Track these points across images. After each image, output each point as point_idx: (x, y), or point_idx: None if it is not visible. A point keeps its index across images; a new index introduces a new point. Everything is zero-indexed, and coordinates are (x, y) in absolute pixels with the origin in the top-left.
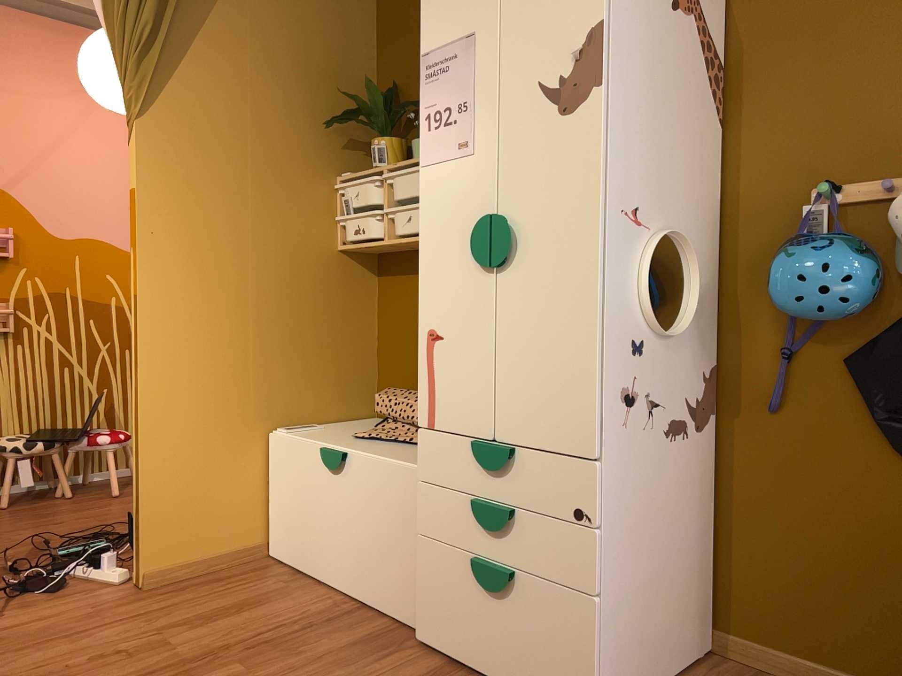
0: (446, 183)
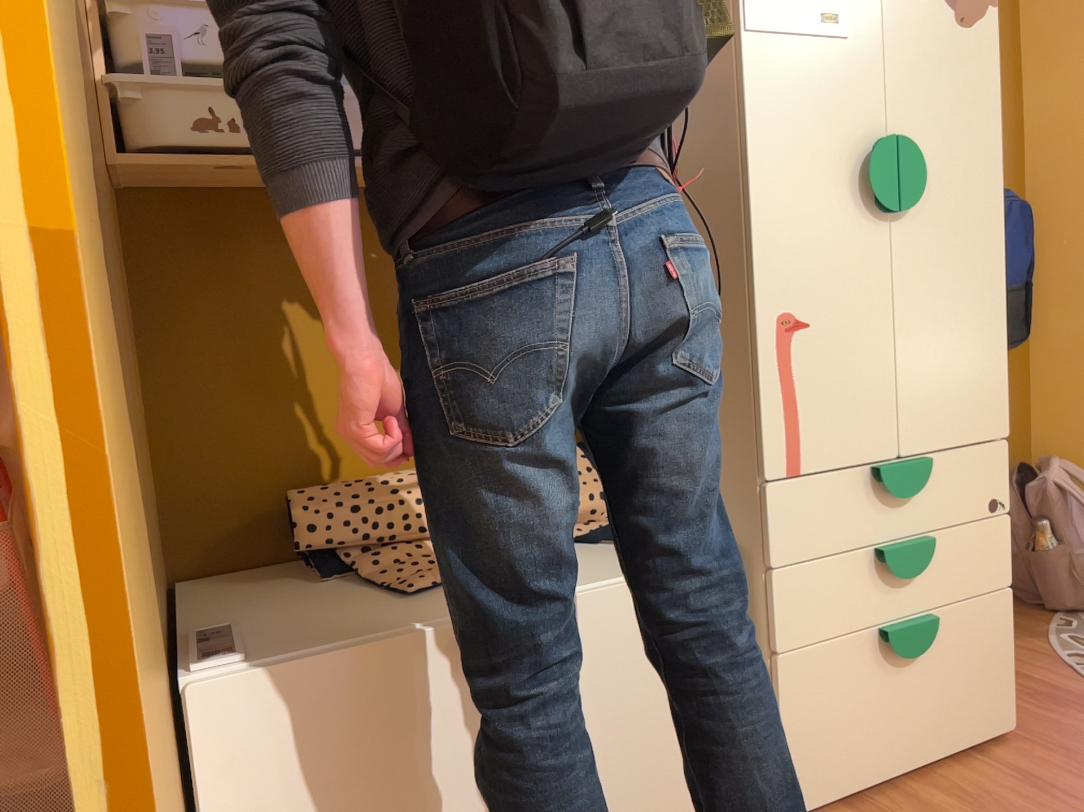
0: (802, 74)
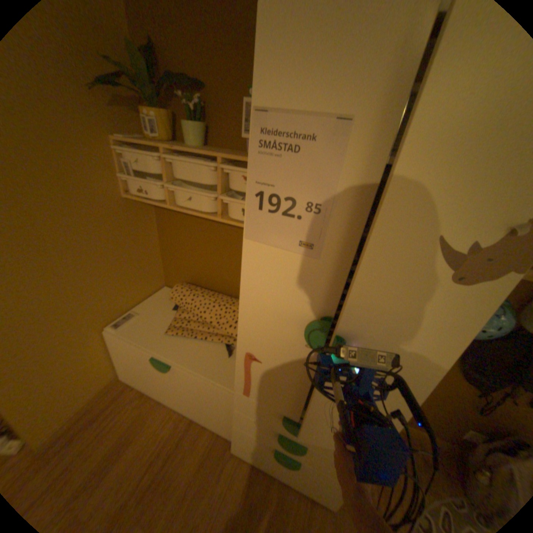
0: (279, 268)
